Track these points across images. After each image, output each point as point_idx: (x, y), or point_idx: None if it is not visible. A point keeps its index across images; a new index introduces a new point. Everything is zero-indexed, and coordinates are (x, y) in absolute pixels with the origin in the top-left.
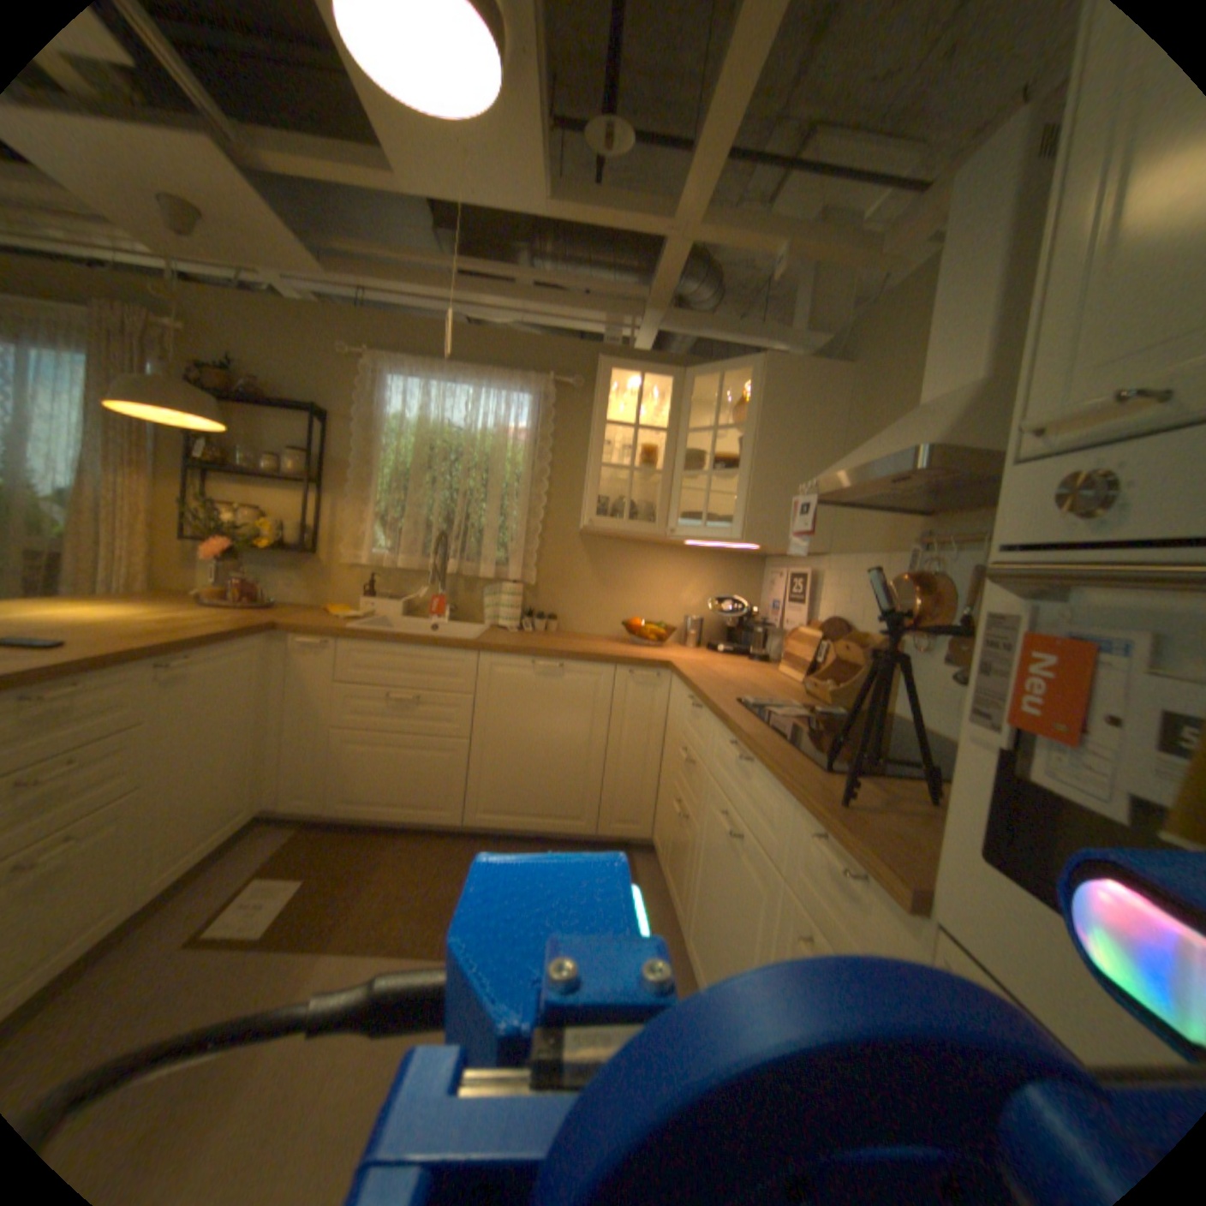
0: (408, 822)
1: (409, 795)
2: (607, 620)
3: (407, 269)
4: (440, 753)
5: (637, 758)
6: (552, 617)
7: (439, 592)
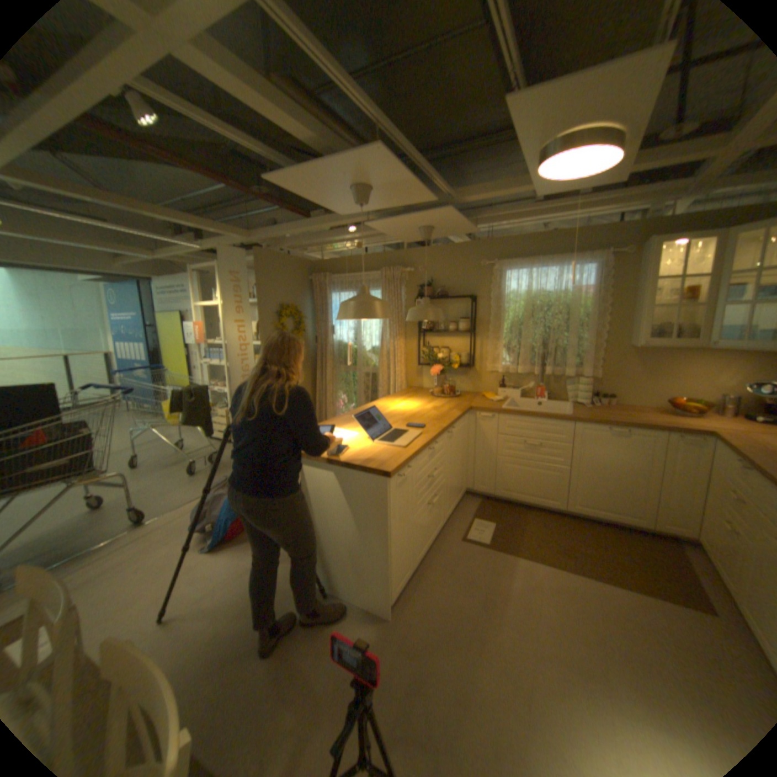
0: (537, 505)
1: (537, 492)
2: (655, 397)
3: (517, 211)
4: (553, 473)
5: (688, 490)
6: (614, 397)
7: (540, 384)
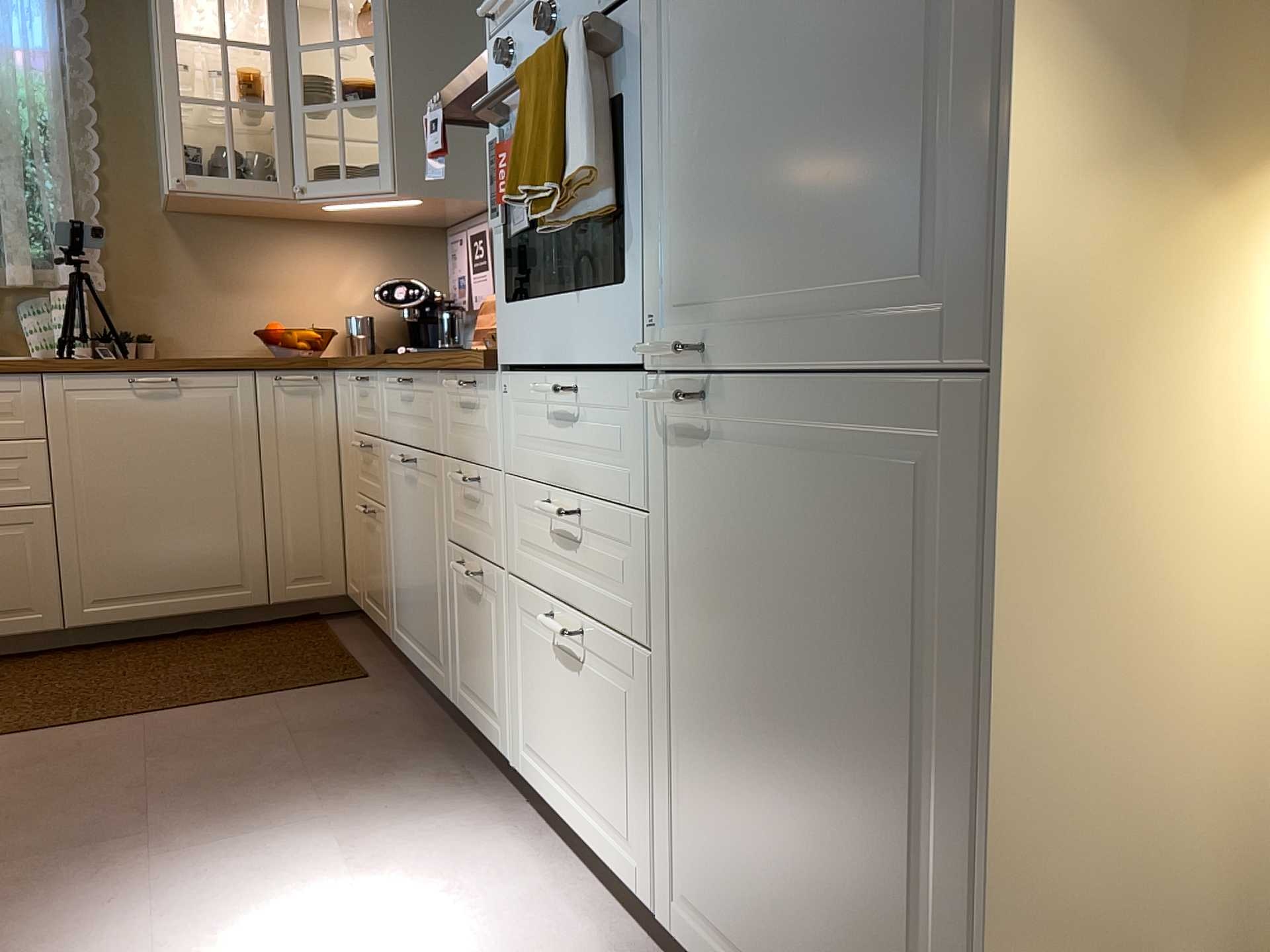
0: None
1: None
2: (233, 335)
3: None
4: (6, 531)
5: (307, 491)
6: (146, 338)
7: None
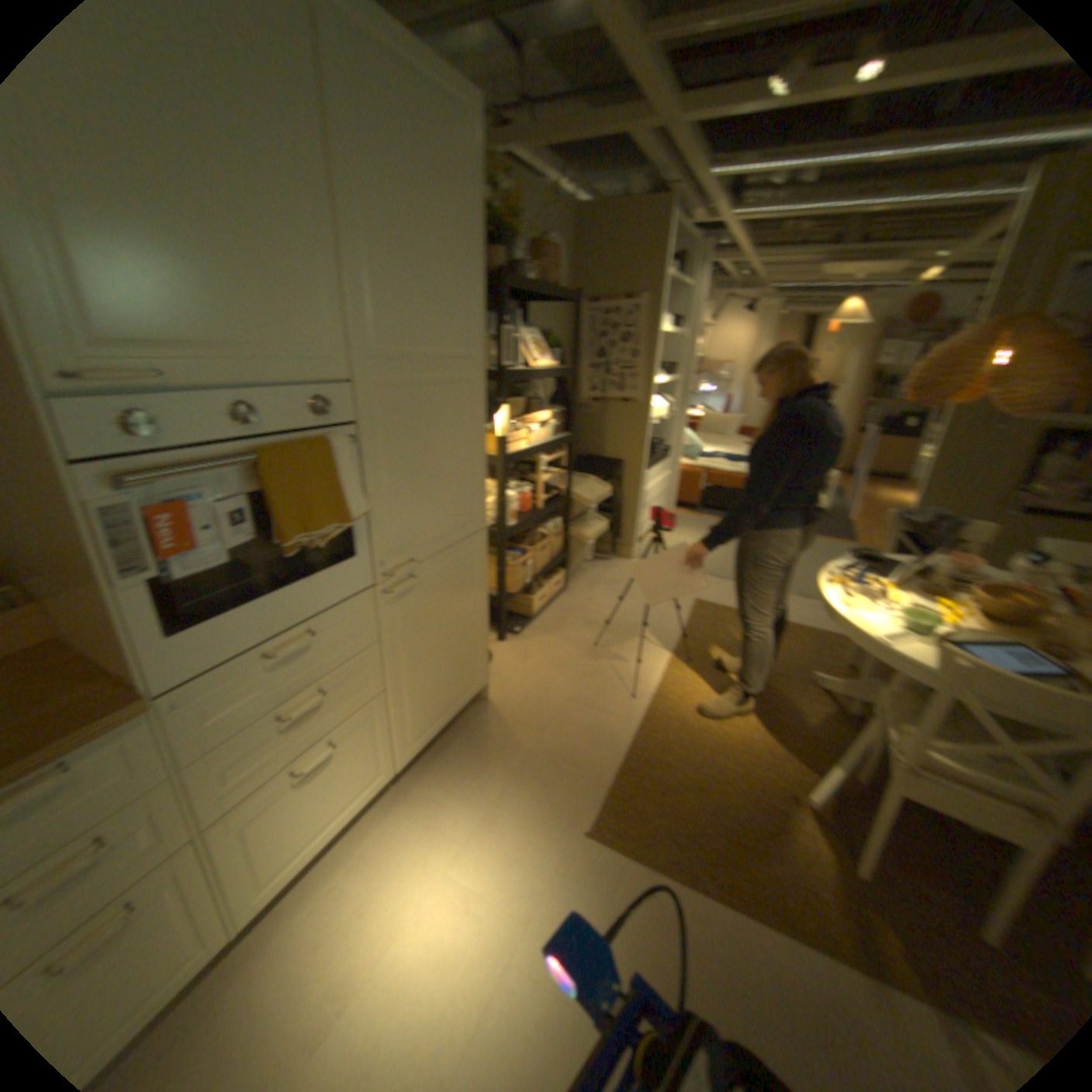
0: None
1: None
2: None
3: None
4: None
5: None
6: None
7: None
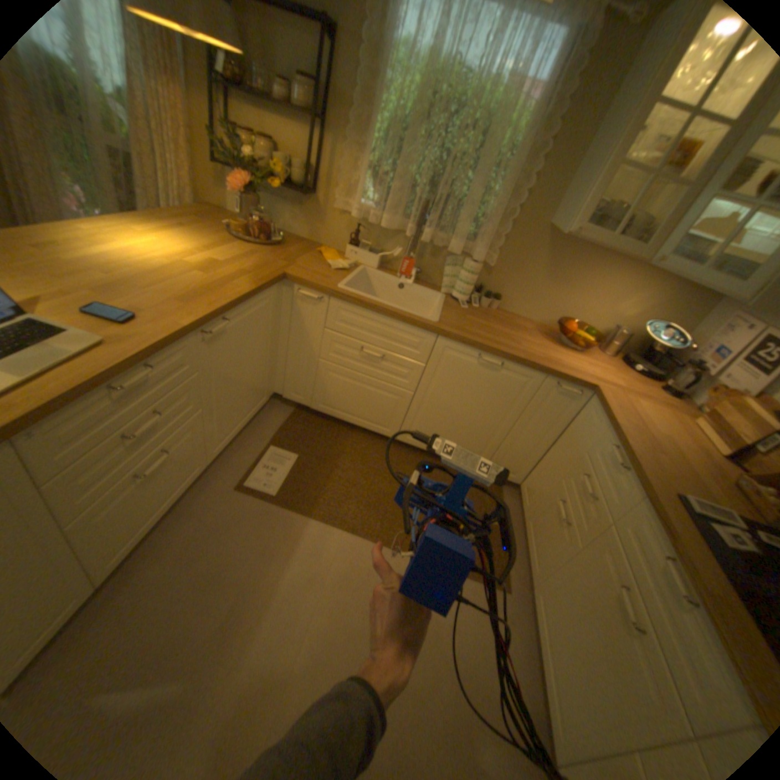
0: (362, 428)
1: (365, 414)
2: (543, 310)
3: None
4: (390, 396)
5: (534, 441)
6: (498, 298)
7: (409, 255)
